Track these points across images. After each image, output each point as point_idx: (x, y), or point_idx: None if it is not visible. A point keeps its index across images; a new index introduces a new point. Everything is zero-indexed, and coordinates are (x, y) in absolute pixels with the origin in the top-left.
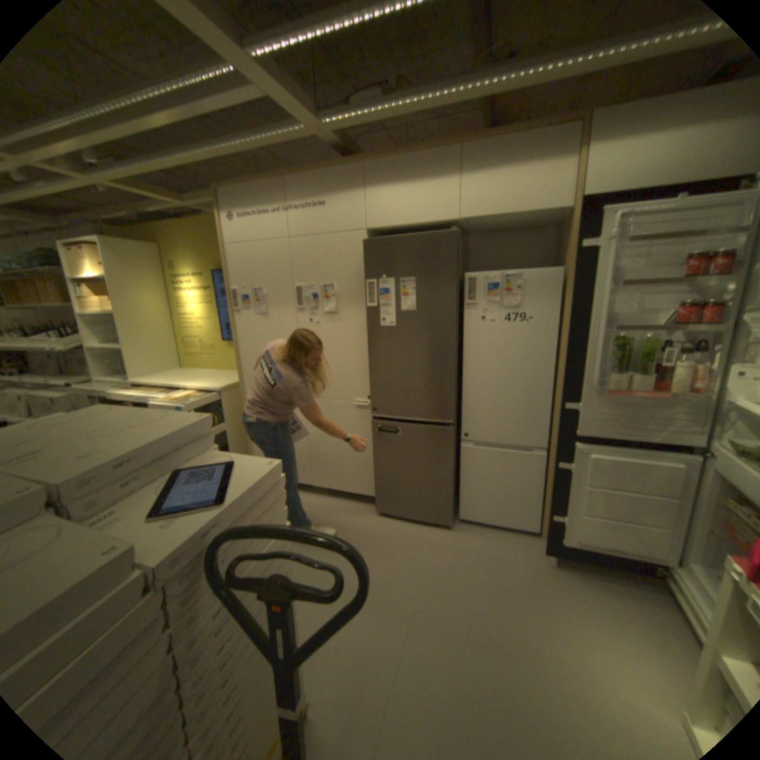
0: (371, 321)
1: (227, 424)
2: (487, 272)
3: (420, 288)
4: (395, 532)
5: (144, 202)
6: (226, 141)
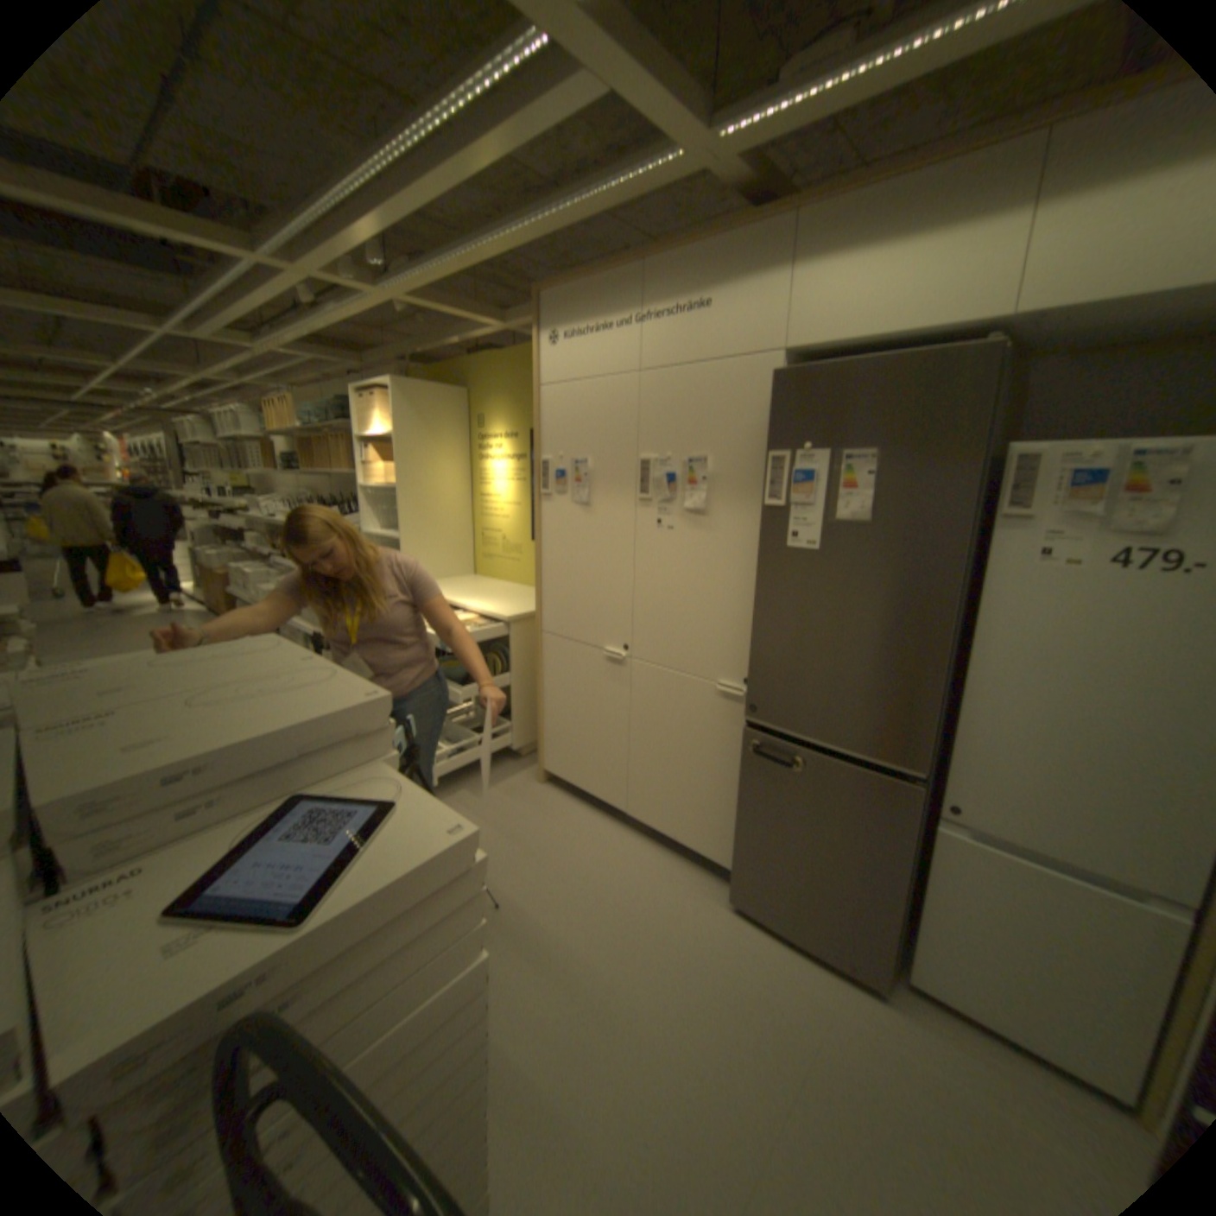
0: (768, 534)
1: (514, 676)
2: (1076, 441)
3: (886, 472)
4: (760, 961)
5: (456, 326)
6: (554, 204)
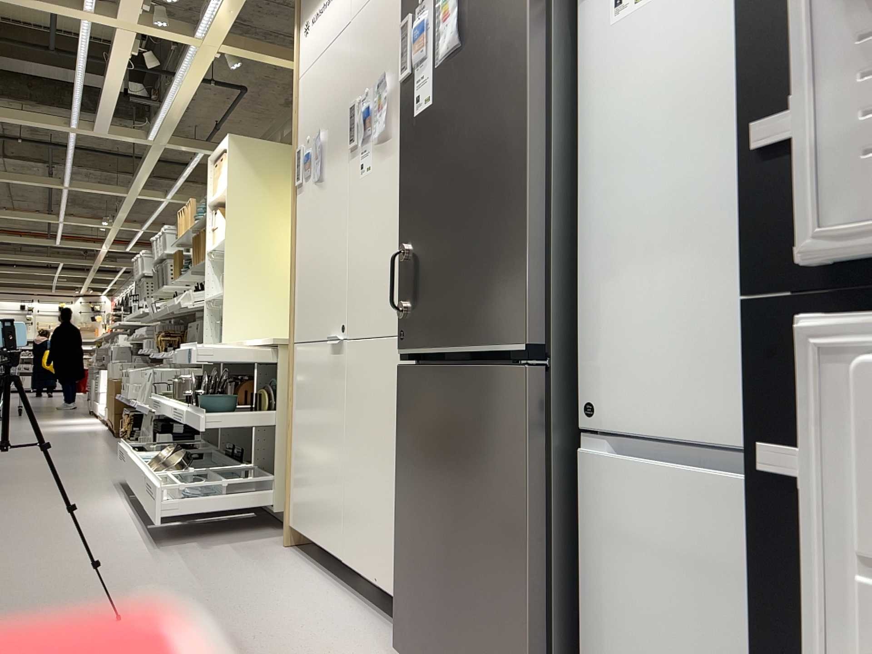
0: (404, 114)
1: (279, 415)
2: None
3: None
4: None
5: None
6: None
